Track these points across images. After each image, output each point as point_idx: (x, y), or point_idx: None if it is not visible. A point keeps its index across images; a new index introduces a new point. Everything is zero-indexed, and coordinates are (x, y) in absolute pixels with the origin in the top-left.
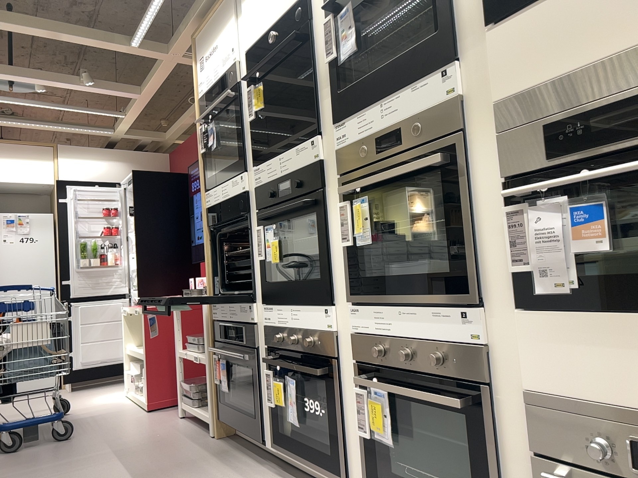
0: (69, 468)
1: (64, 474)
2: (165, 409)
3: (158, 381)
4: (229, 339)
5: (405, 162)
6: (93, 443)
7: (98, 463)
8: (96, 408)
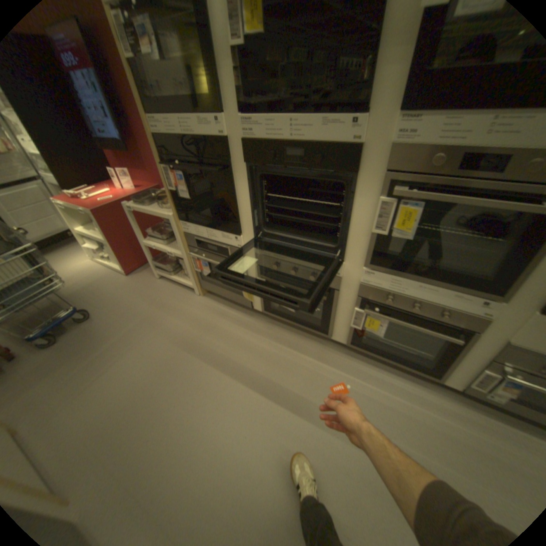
0: (119, 350)
1: (122, 358)
2: (138, 272)
3: (125, 257)
4: (208, 250)
5: (494, 192)
6: (113, 319)
7: (138, 339)
8: (78, 280)
